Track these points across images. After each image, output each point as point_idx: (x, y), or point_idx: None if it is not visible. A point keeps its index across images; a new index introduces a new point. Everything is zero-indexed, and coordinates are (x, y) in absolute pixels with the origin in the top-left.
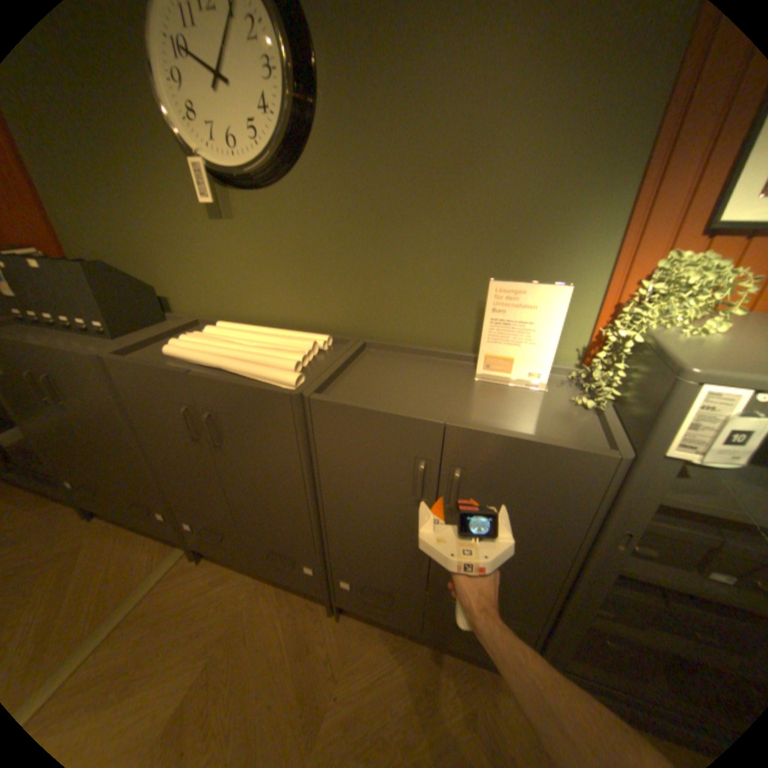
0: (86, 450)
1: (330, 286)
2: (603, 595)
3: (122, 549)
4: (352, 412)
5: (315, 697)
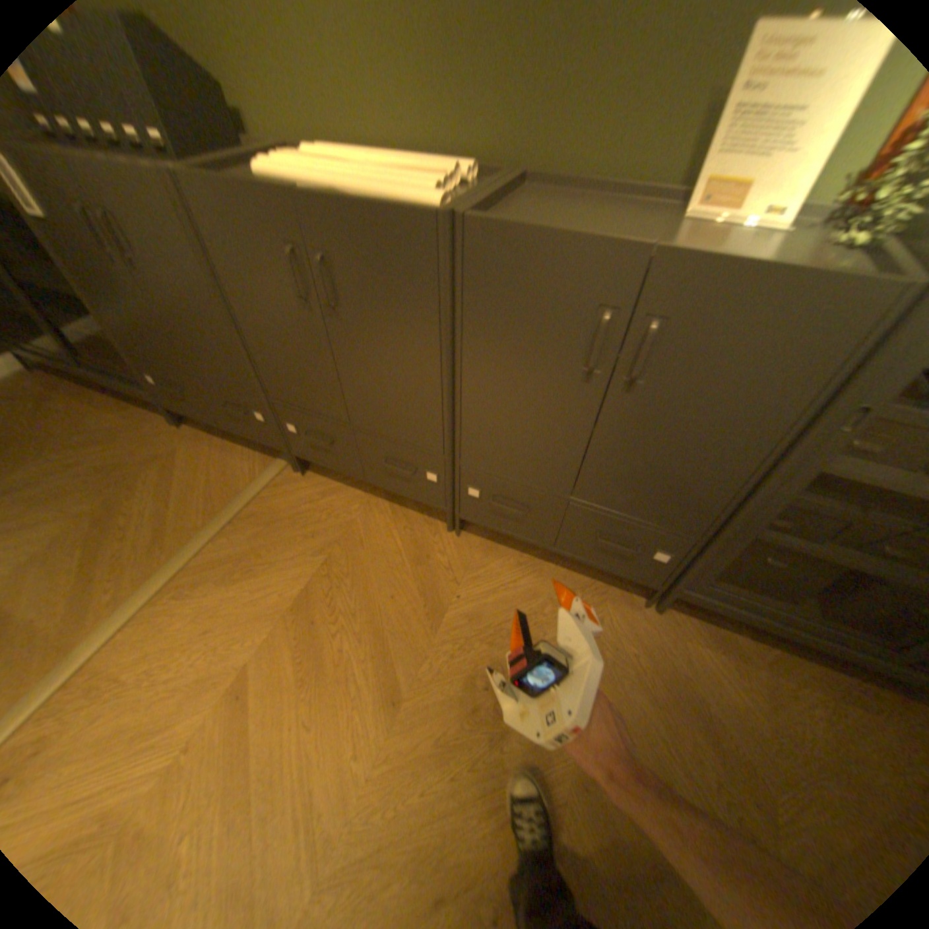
0: (166, 326)
1: (483, 69)
2: (796, 493)
3: (219, 456)
4: (523, 234)
5: (438, 594)
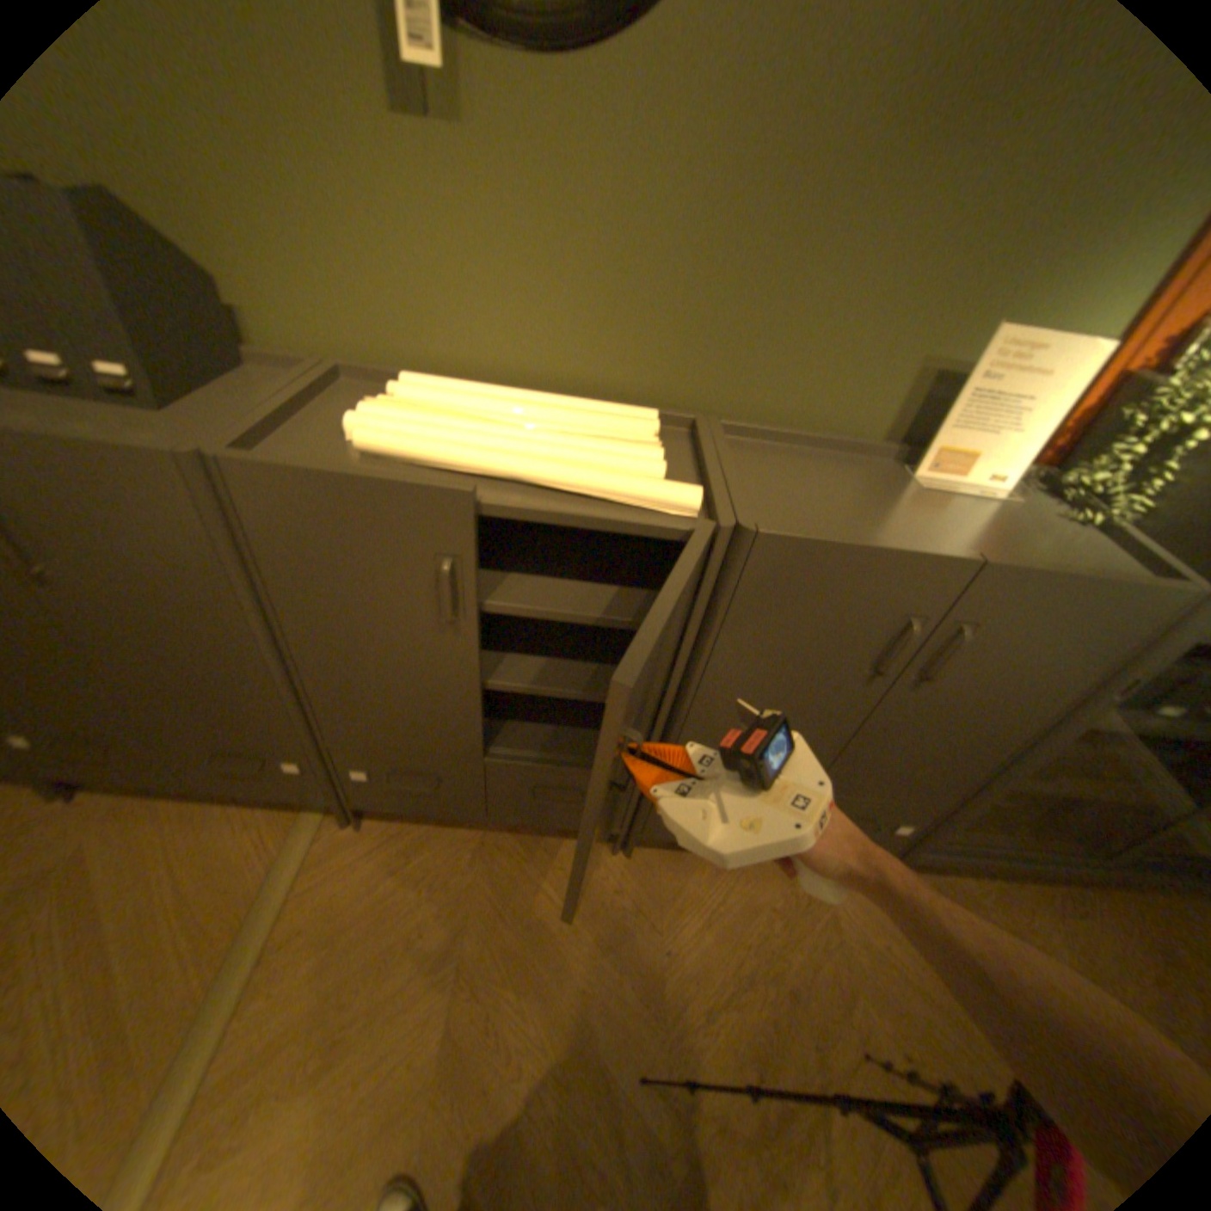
0: (107, 667)
1: (667, 309)
2: (1058, 752)
3: (187, 838)
4: (834, 552)
5: (643, 958)
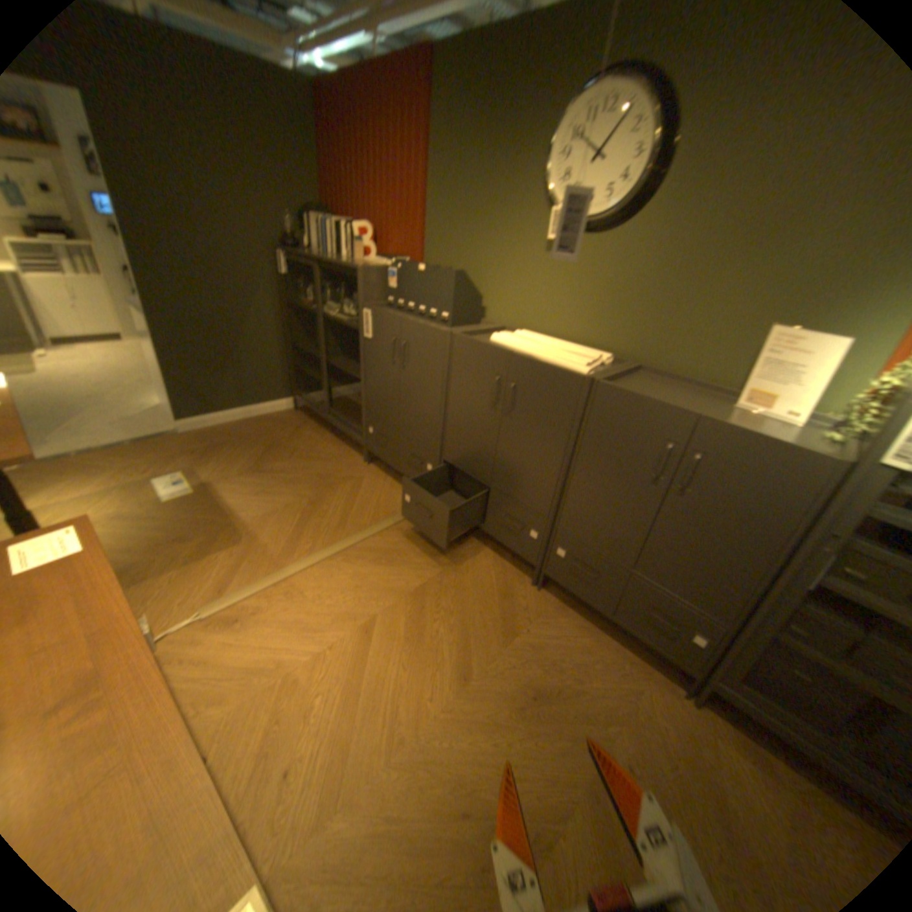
0: (402, 404)
1: (626, 316)
2: (800, 597)
3: (389, 490)
4: (628, 397)
5: (514, 624)
